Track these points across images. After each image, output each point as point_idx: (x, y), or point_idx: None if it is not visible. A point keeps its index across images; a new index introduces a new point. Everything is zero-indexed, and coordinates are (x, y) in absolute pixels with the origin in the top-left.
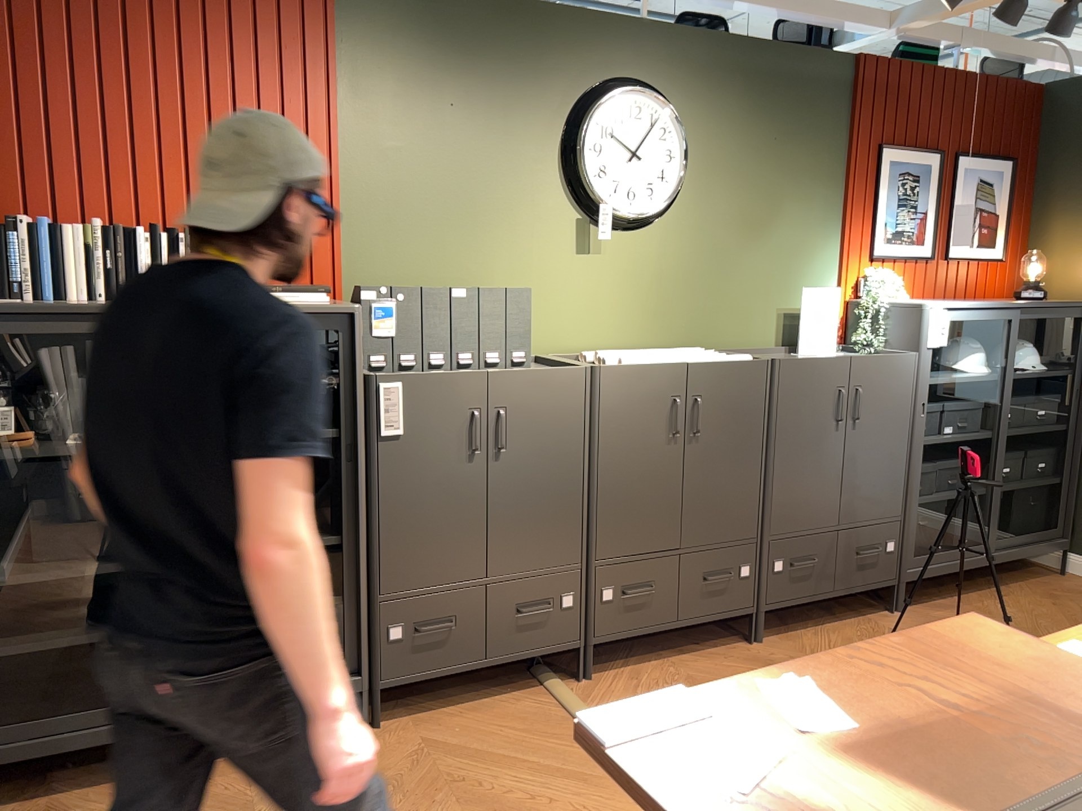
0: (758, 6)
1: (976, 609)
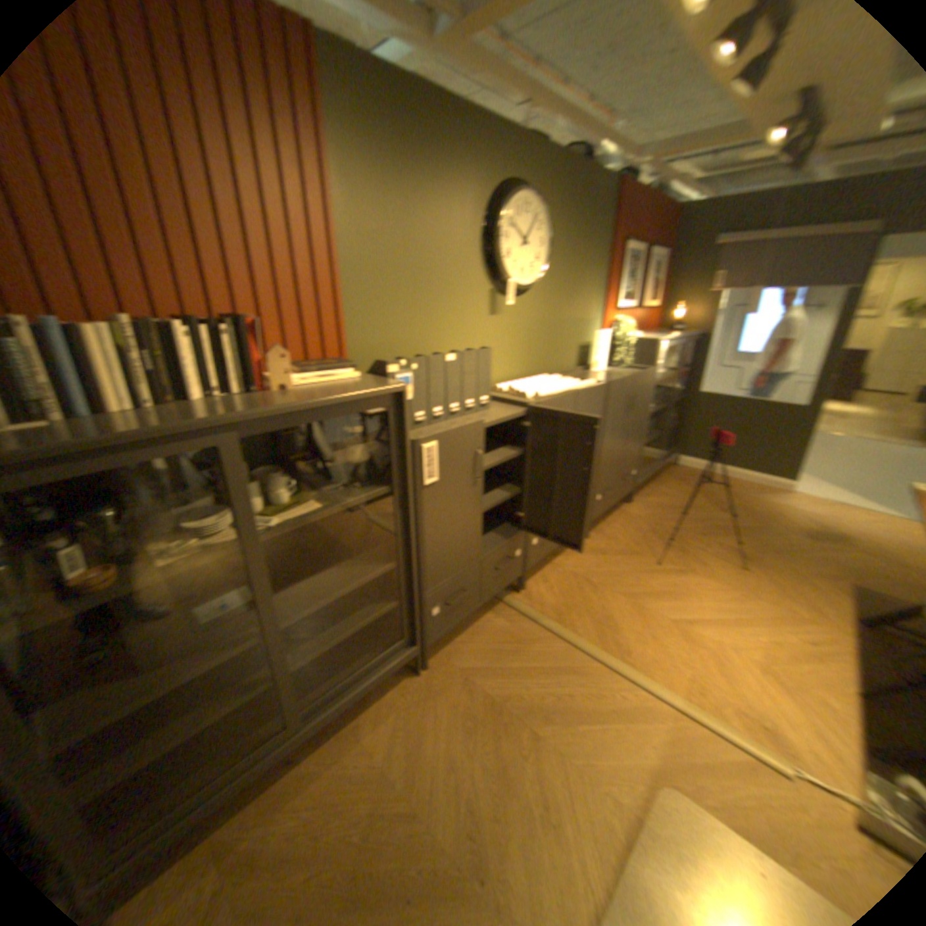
0: (587, 128)
1: (661, 494)
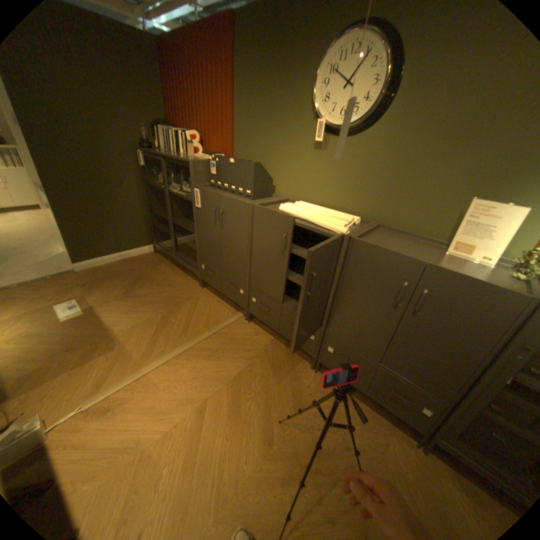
0: None
1: None
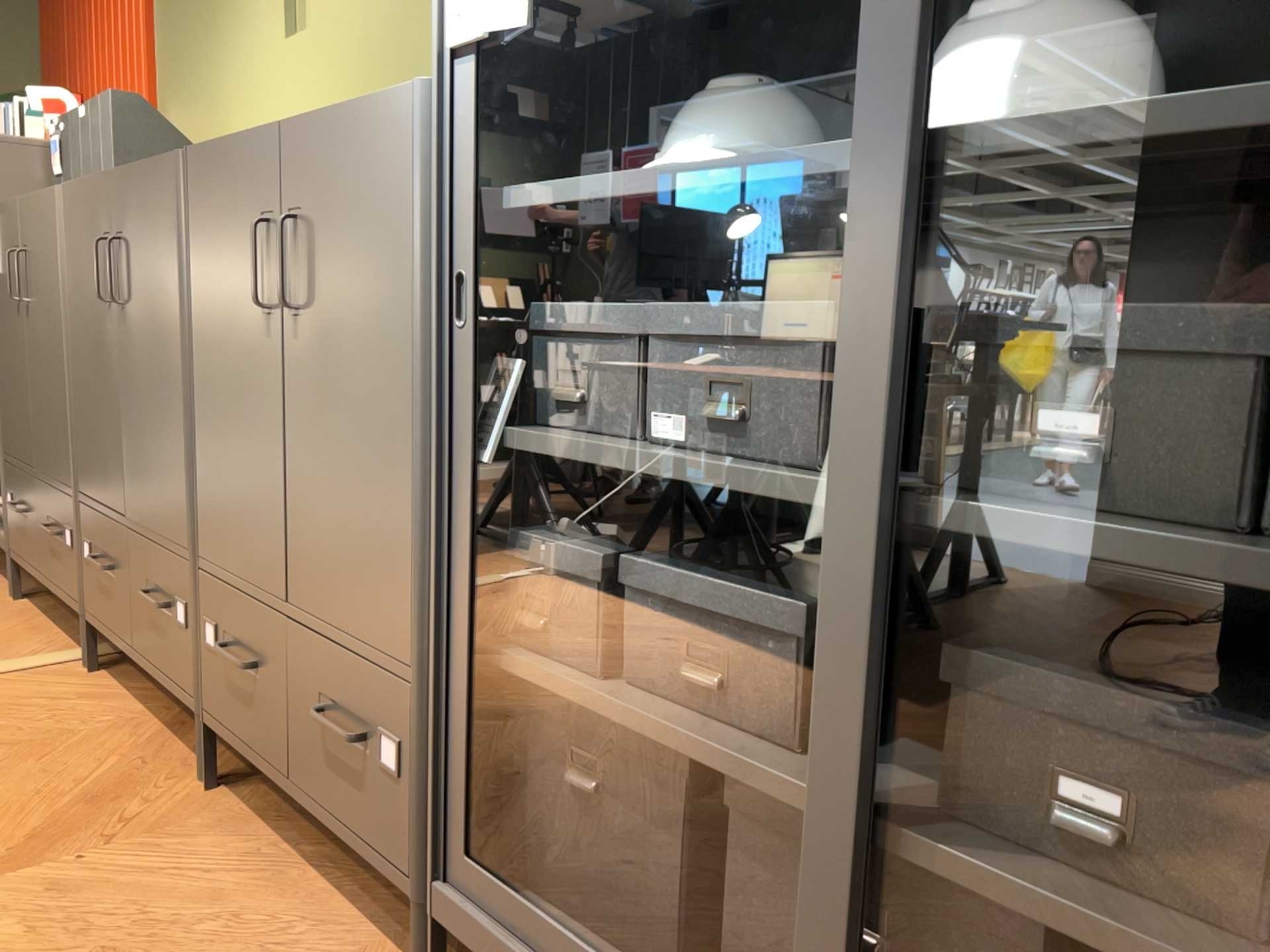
0: None
1: None
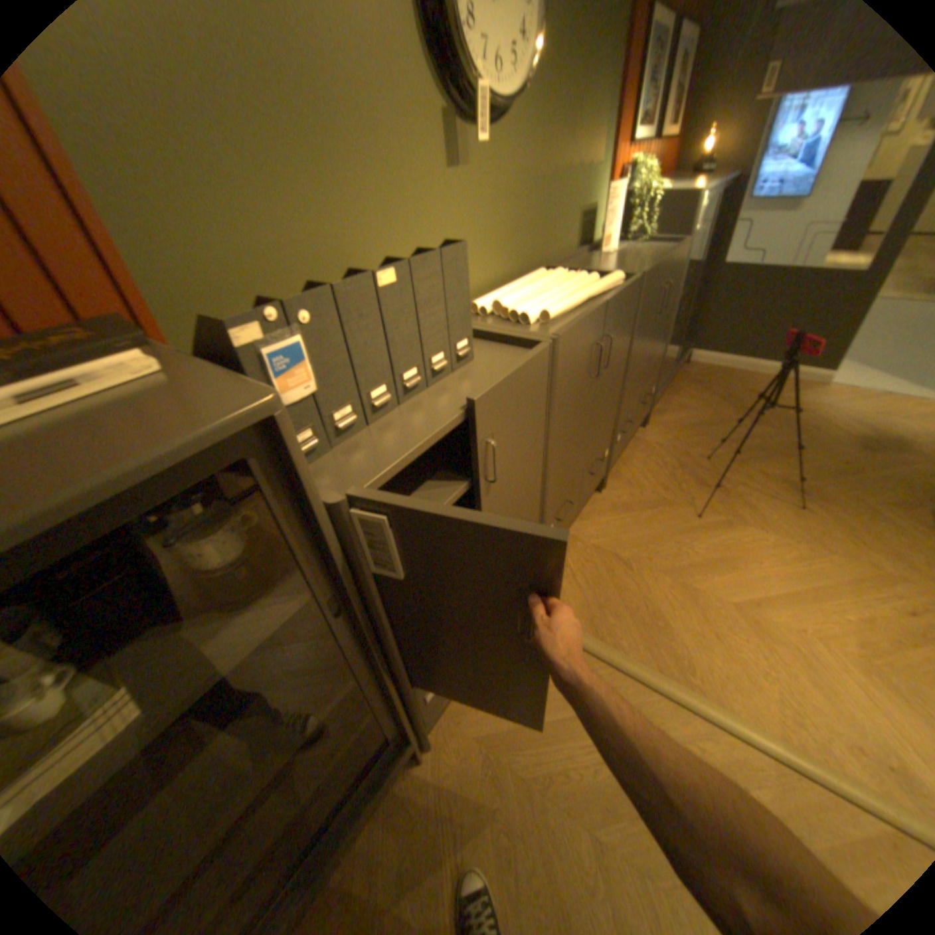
0: None
1: (677, 408)
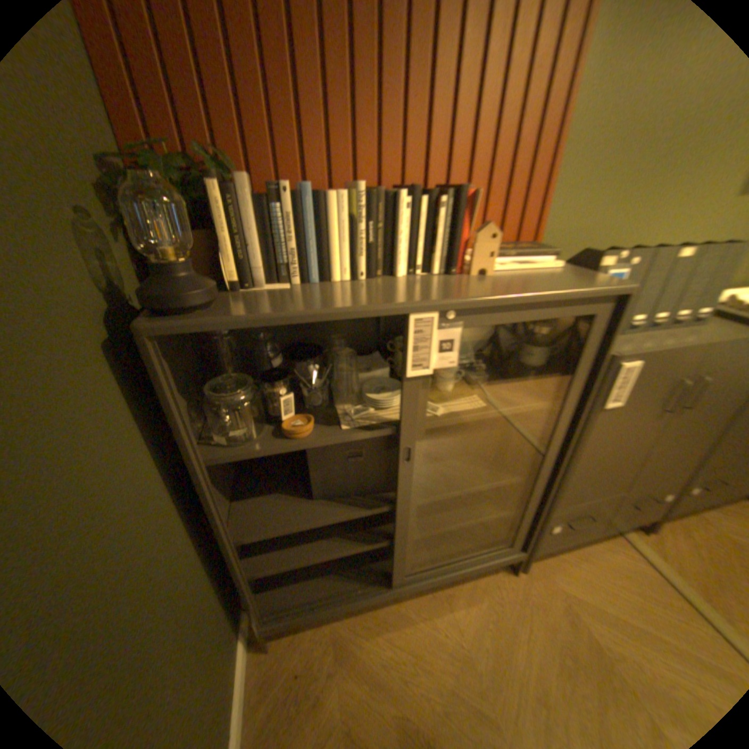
0: None
1: None
